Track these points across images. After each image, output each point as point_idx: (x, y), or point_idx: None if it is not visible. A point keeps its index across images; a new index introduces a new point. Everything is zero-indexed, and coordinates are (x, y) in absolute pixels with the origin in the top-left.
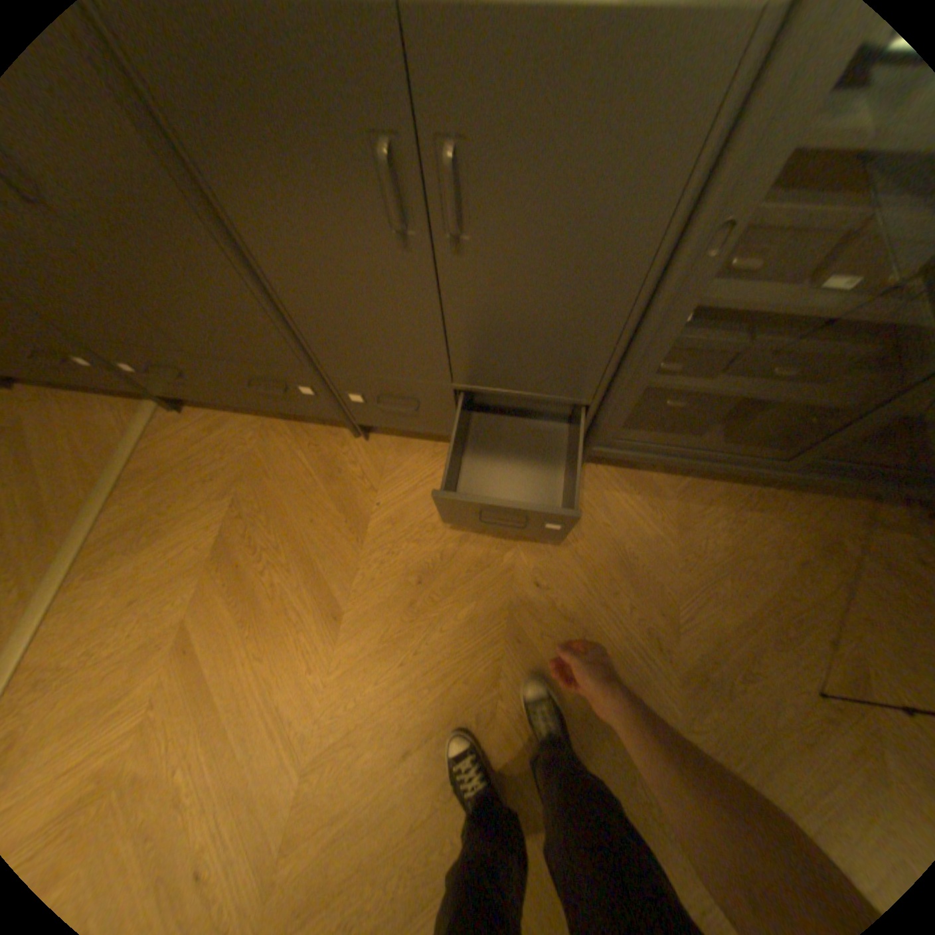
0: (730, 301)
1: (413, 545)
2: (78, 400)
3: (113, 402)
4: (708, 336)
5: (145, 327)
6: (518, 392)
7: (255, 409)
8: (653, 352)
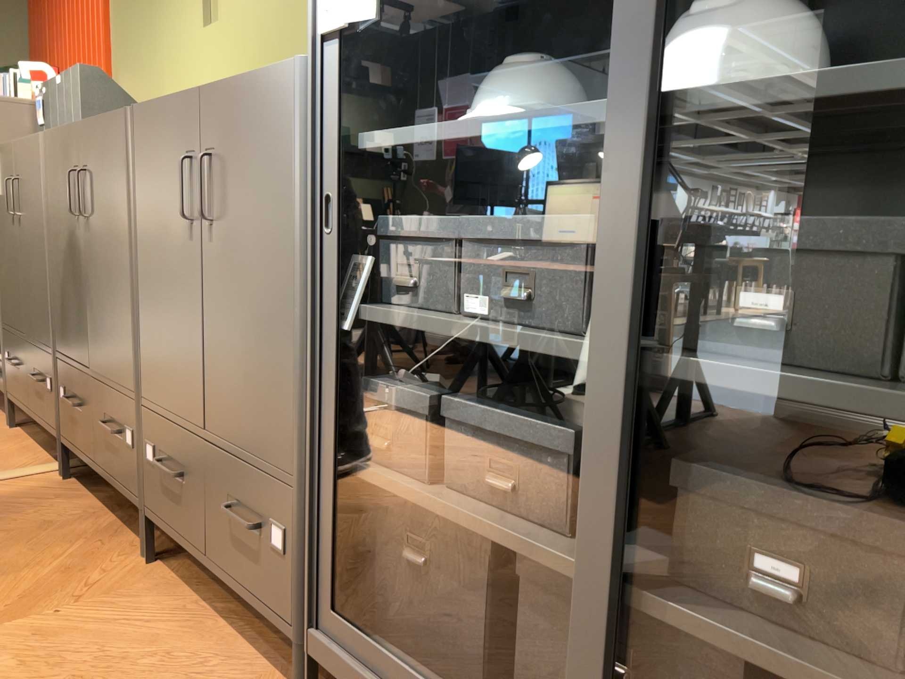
0: (386, 314)
1: (10, 671)
2: (29, 447)
3: (43, 456)
4: (404, 389)
5: (83, 333)
6: (243, 451)
7: (113, 502)
8: (326, 375)
